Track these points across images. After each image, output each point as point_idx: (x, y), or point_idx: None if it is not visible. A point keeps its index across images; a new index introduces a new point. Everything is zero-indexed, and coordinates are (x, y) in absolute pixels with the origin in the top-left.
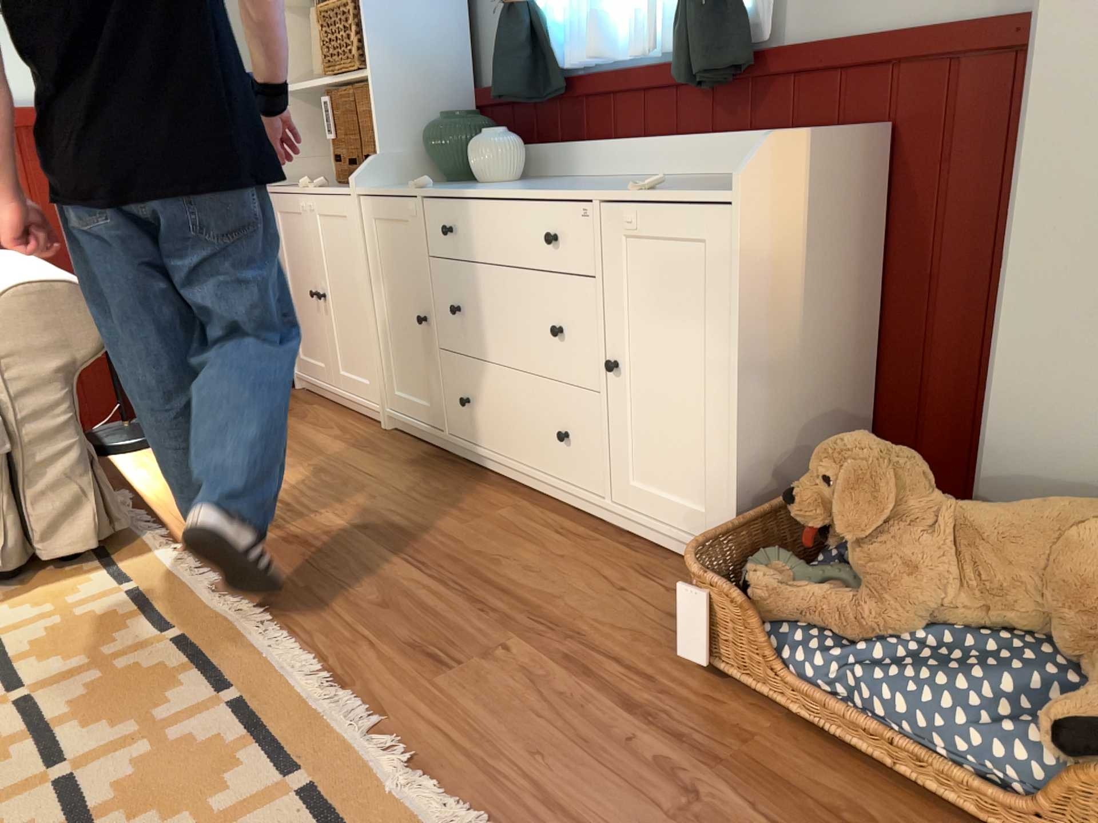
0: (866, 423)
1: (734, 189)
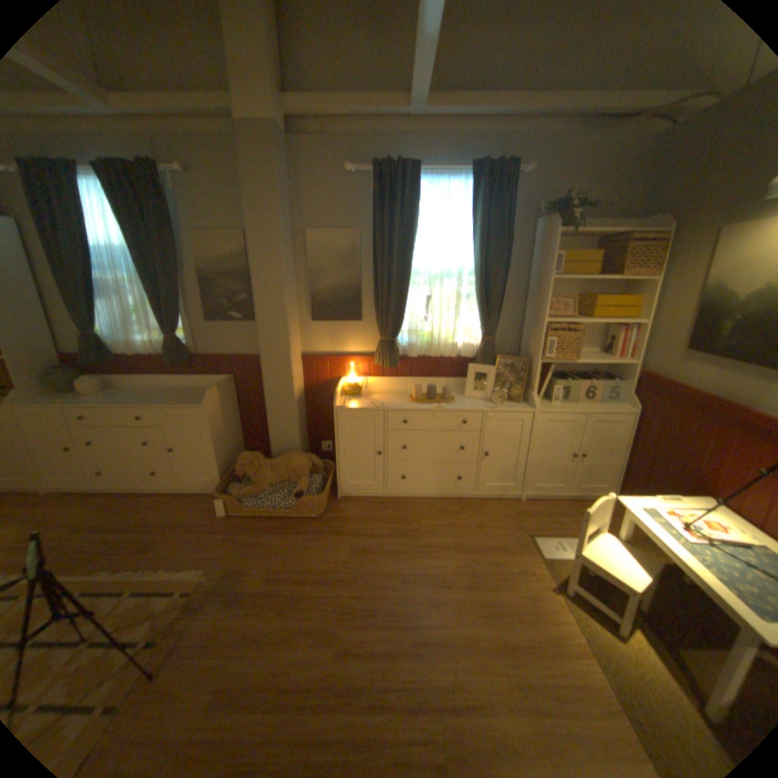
0: (242, 443)
1: (201, 403)
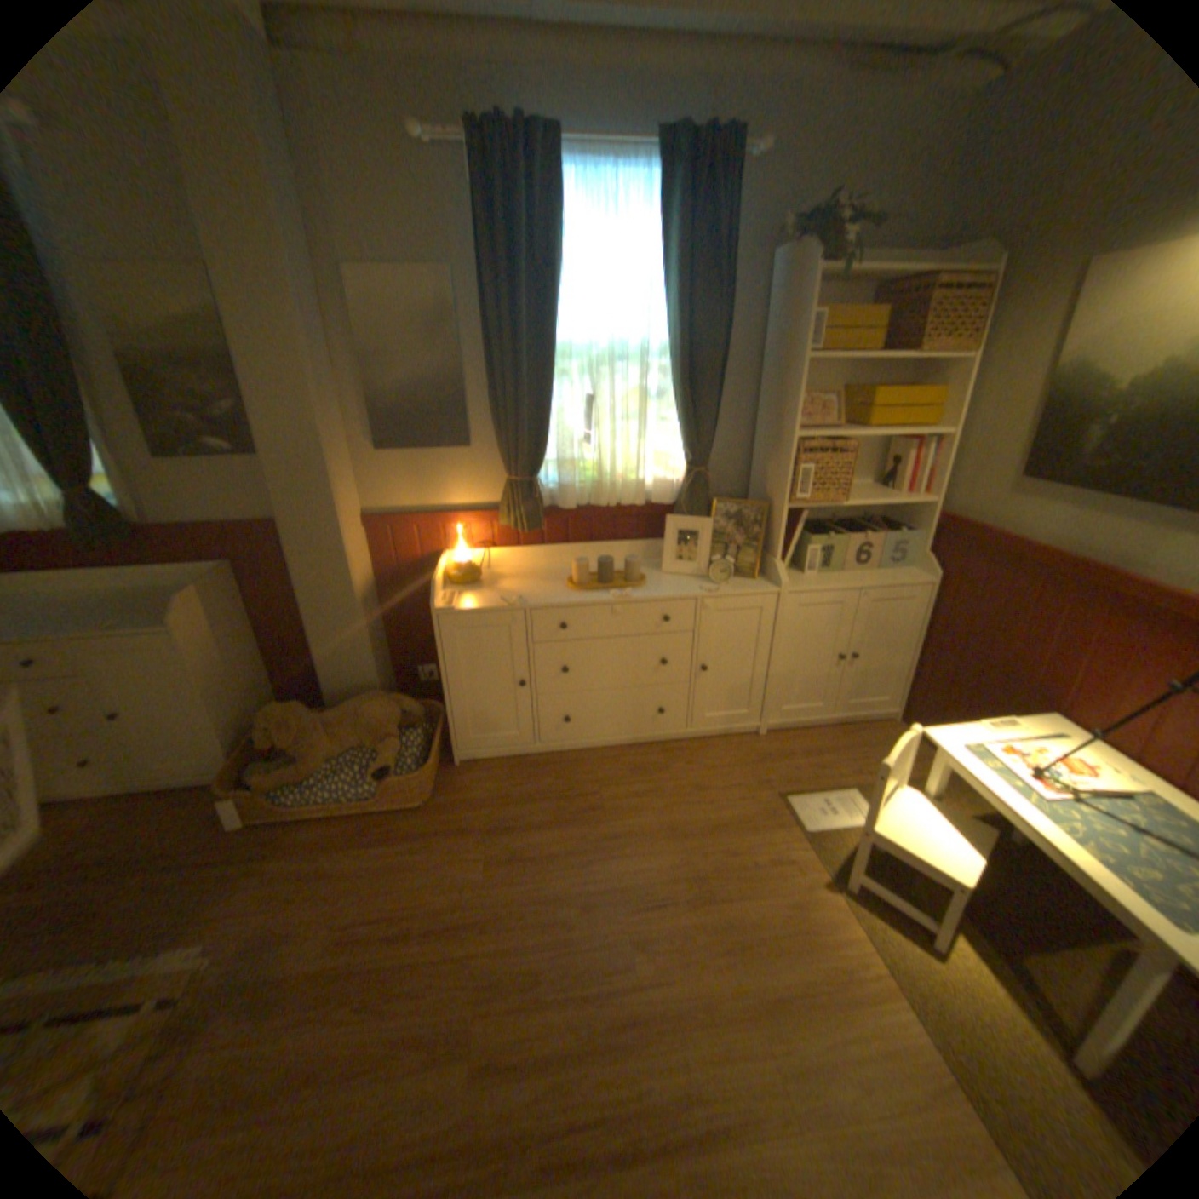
0: (268, 683)
1: (164, 623)
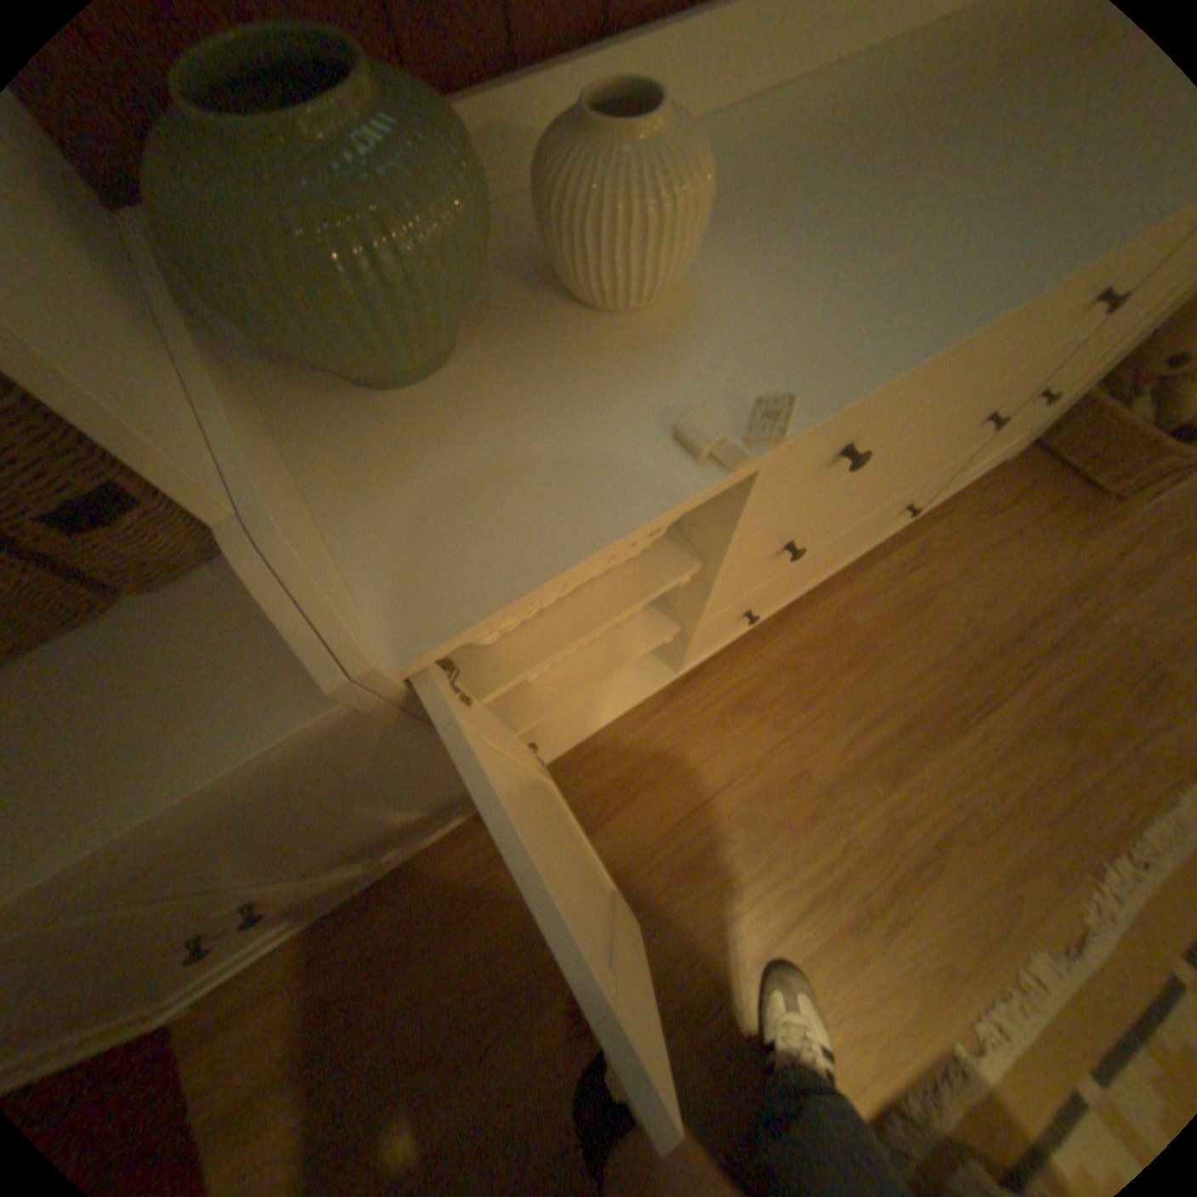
0: None
1: None
